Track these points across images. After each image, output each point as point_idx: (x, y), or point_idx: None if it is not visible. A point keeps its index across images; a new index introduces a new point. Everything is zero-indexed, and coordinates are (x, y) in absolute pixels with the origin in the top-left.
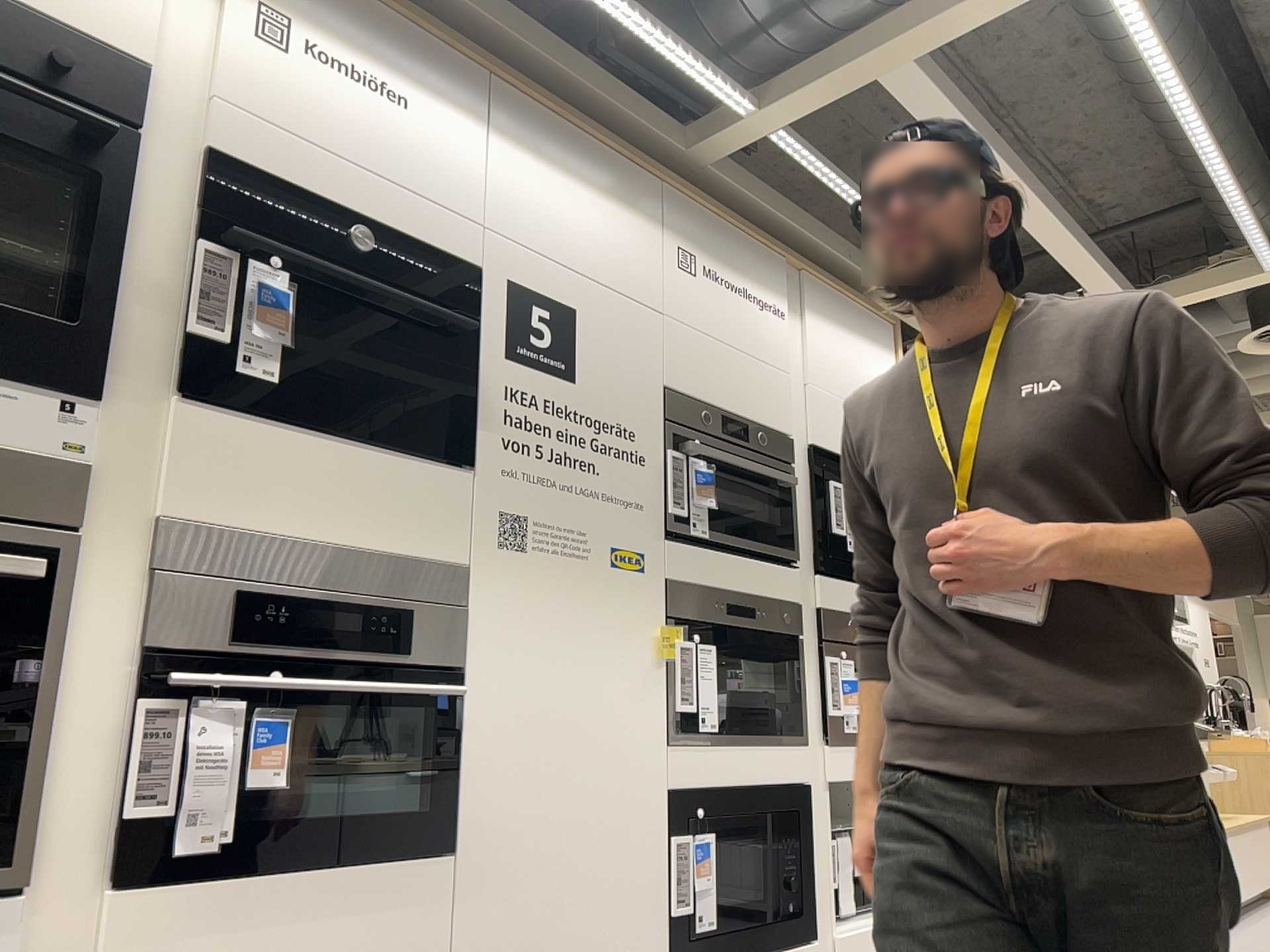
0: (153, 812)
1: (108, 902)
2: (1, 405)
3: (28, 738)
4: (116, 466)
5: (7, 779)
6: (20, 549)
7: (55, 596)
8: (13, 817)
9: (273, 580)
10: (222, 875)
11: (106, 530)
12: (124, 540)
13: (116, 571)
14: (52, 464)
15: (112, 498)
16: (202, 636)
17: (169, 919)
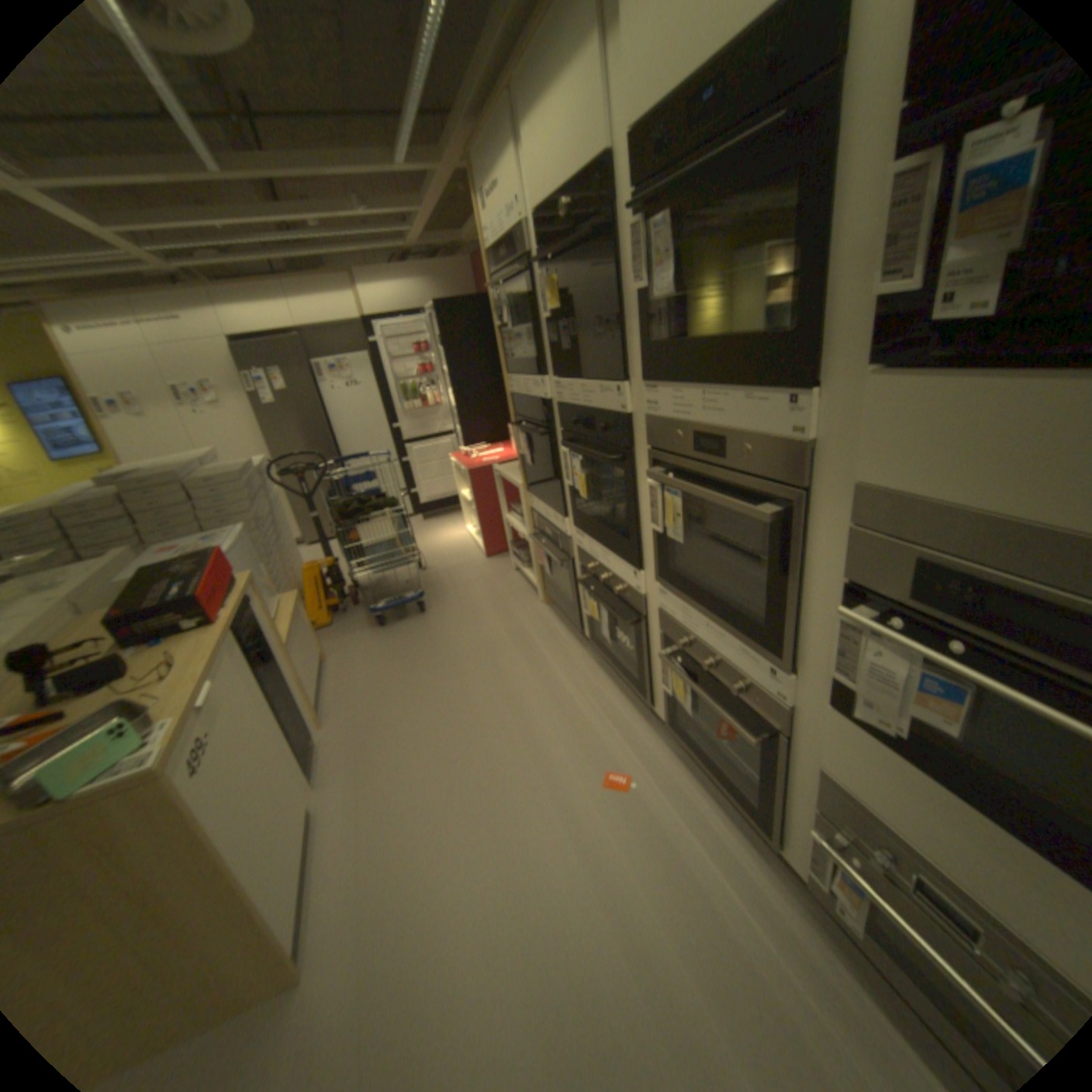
0: (850, 683)
1: (830, 711)
2: (761, 406)
3: (789, 604)
4: (833, 437)
5: (781, 620)
6: (776, 498)
7: (796, 529)
8: (786, 639)
9: (969, 556)
10: (903, 753)
11: (829, 487)
12: (841, 496)
13: (838, 517)
14: (791, 442)
15: (831, 463)
16: (889, 585)
17: (864, 747)
